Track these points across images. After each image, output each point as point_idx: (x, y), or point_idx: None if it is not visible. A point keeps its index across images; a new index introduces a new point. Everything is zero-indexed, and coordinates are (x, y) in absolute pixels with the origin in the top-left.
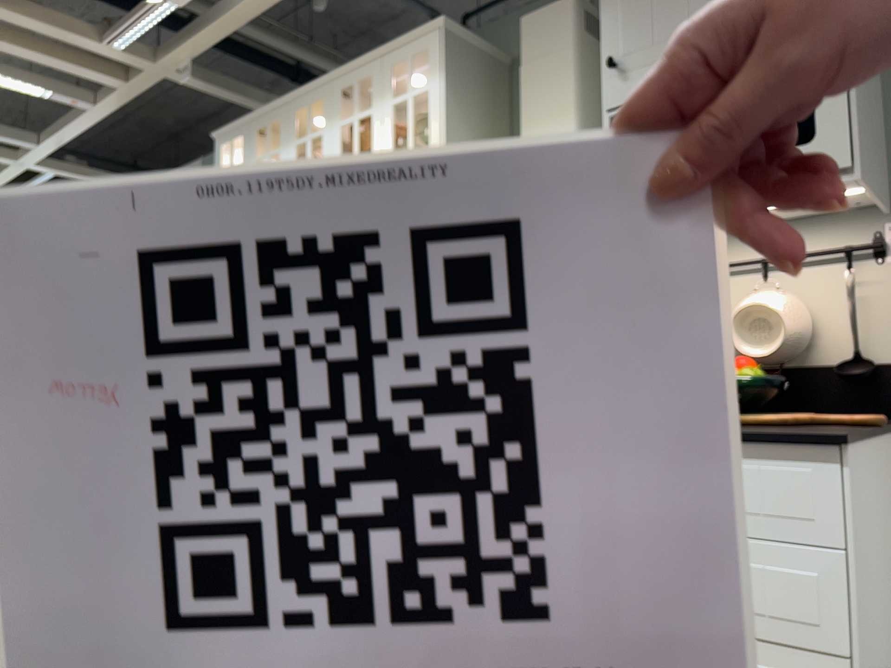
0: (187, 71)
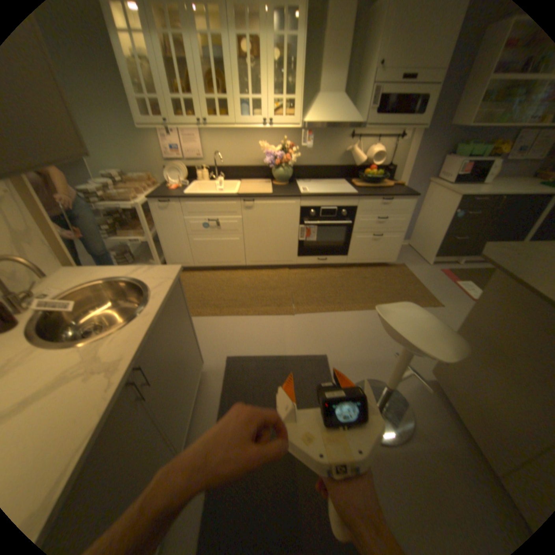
0: None
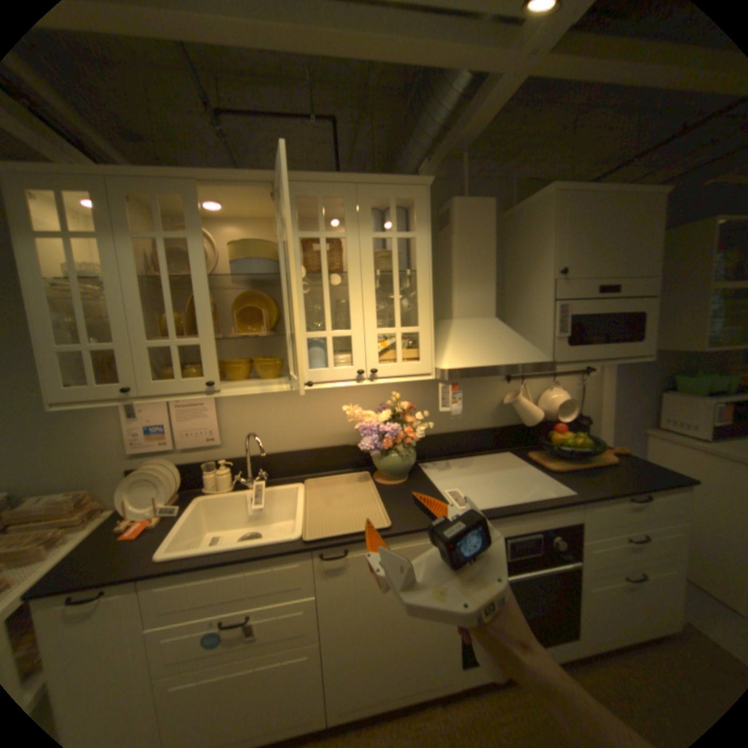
0: None
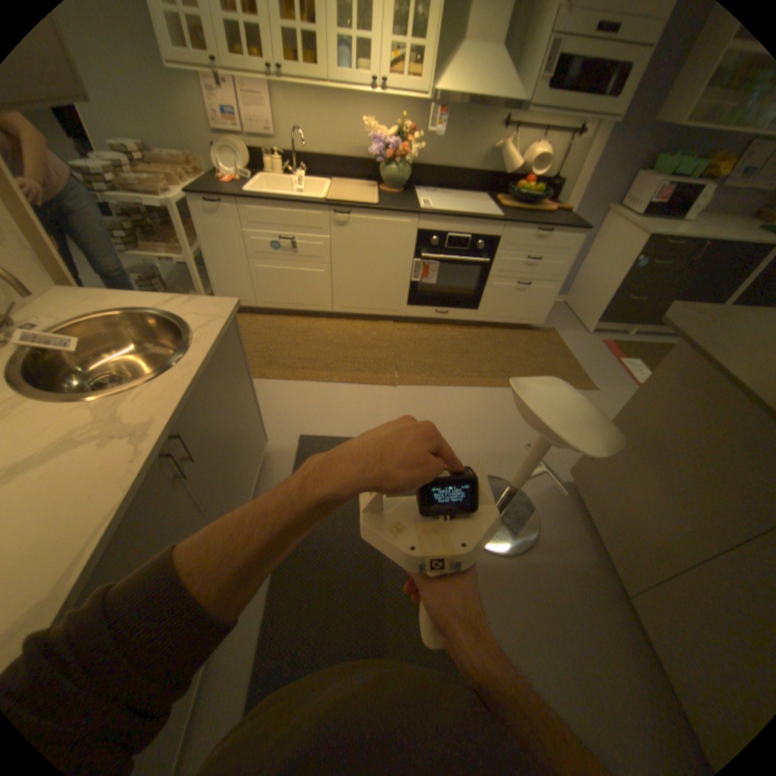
0: None
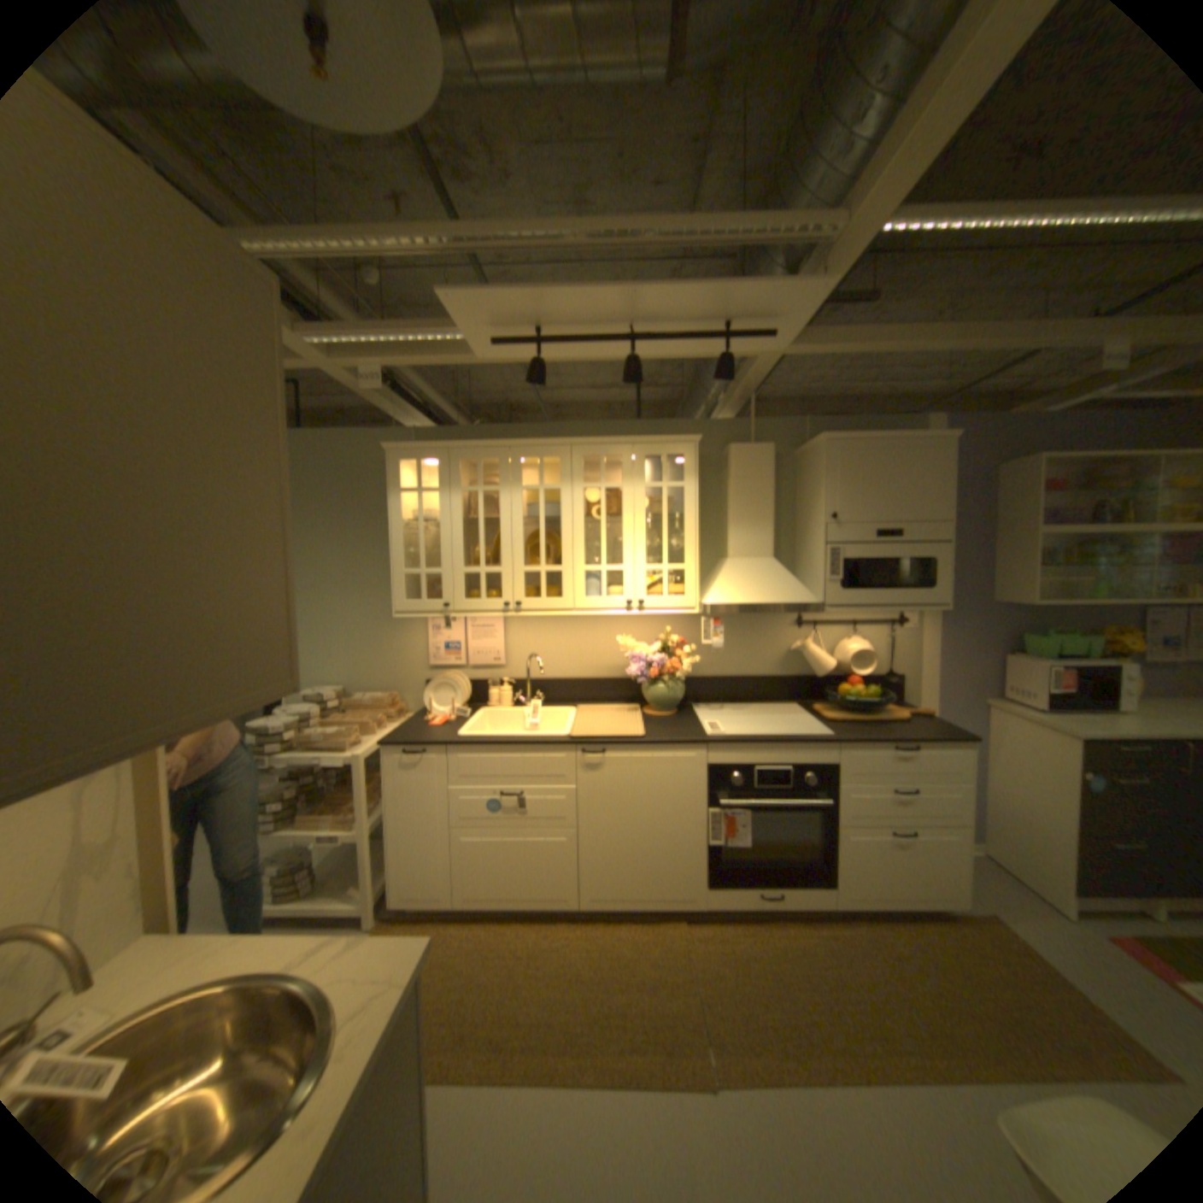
0: (374, 378)
